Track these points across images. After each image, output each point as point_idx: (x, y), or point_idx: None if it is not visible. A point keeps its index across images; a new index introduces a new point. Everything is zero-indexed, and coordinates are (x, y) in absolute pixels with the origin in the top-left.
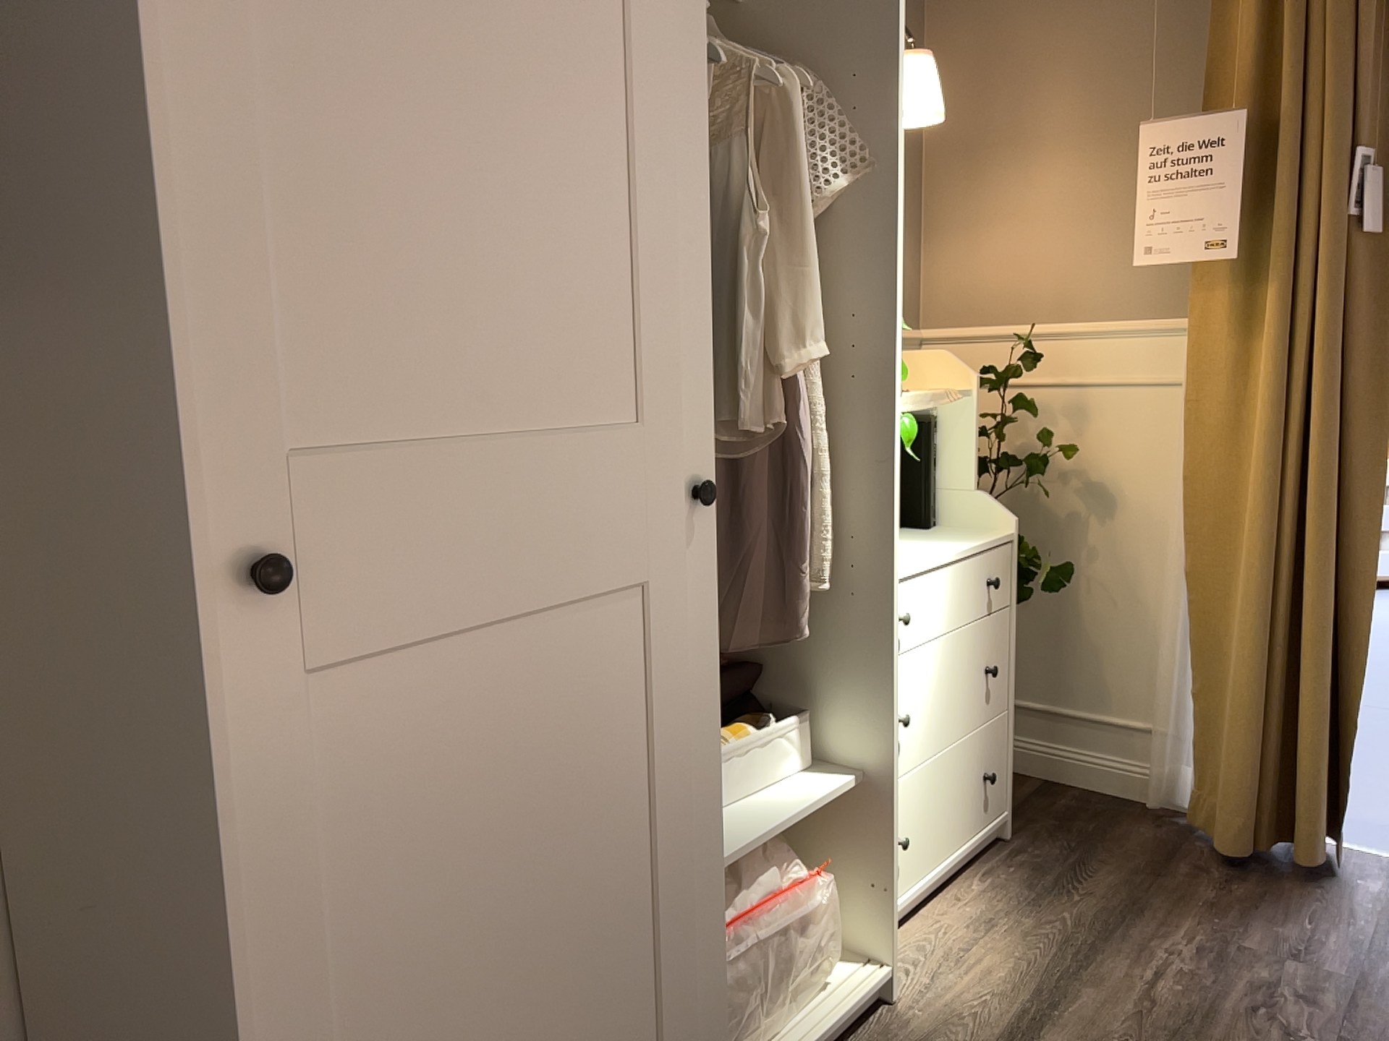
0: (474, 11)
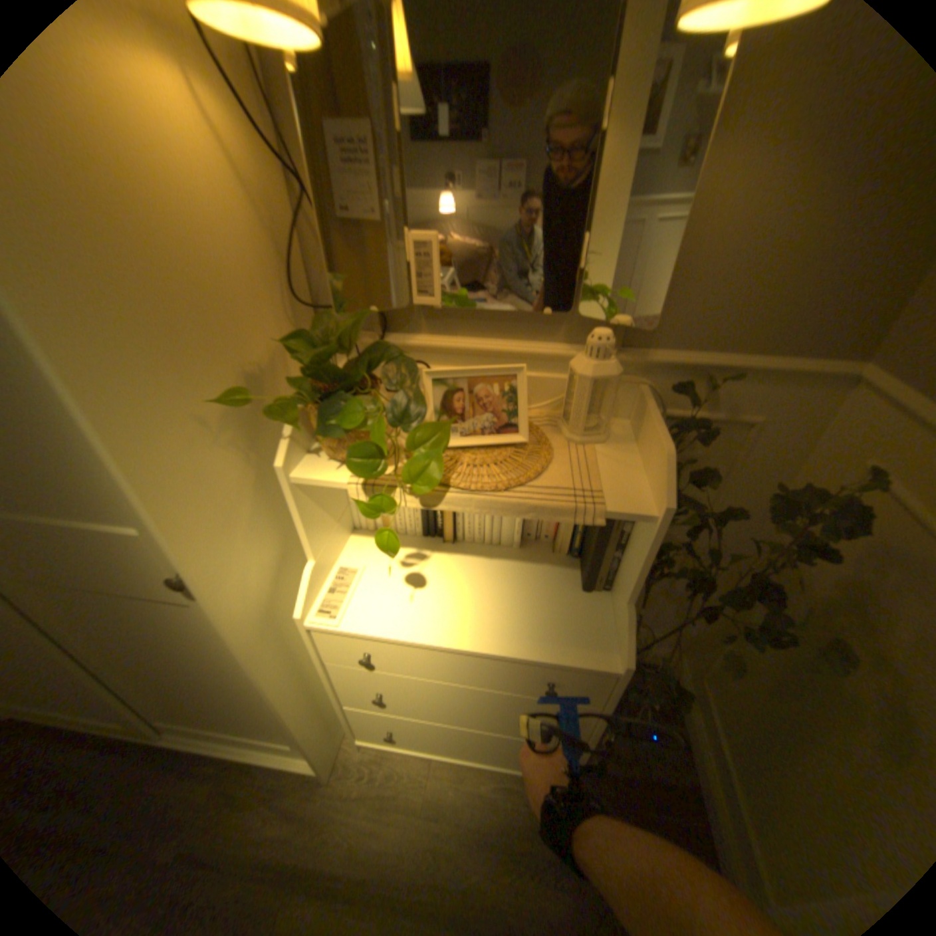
0: None
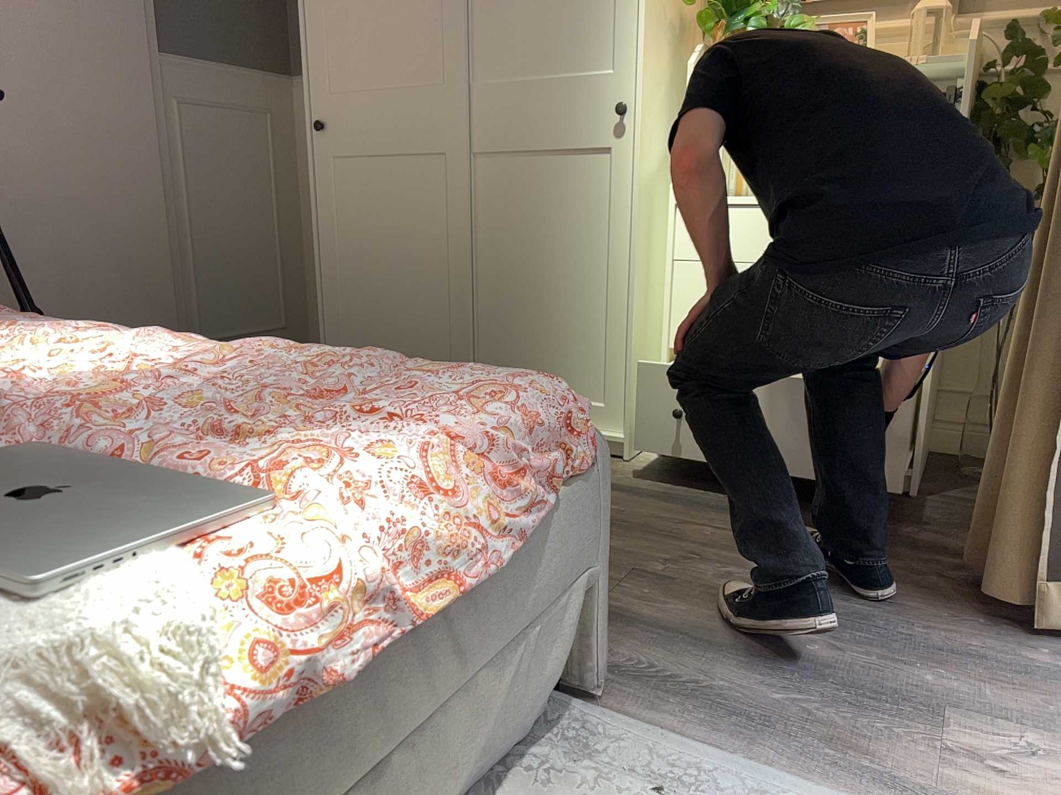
0: None
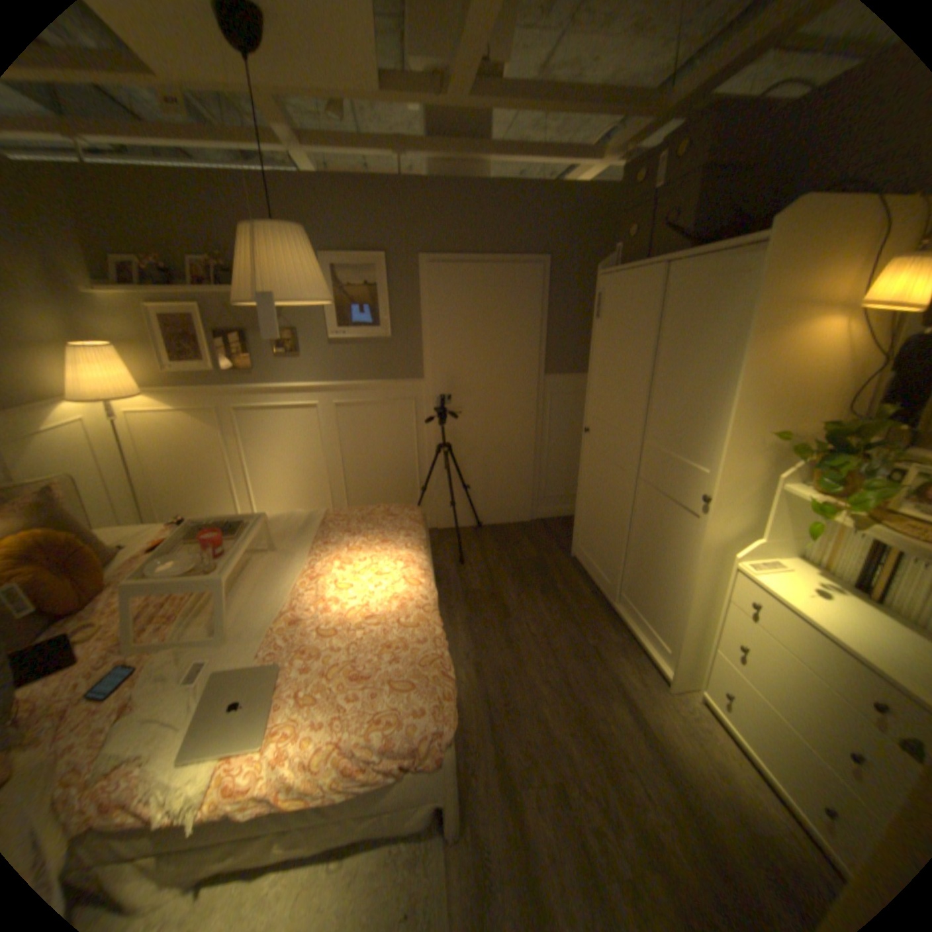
0: (619, 351)
